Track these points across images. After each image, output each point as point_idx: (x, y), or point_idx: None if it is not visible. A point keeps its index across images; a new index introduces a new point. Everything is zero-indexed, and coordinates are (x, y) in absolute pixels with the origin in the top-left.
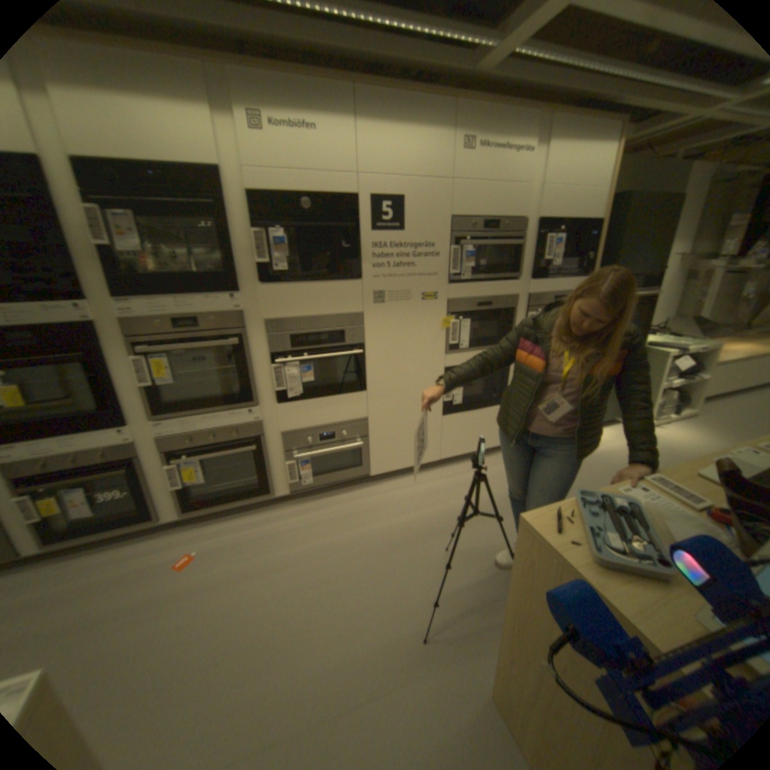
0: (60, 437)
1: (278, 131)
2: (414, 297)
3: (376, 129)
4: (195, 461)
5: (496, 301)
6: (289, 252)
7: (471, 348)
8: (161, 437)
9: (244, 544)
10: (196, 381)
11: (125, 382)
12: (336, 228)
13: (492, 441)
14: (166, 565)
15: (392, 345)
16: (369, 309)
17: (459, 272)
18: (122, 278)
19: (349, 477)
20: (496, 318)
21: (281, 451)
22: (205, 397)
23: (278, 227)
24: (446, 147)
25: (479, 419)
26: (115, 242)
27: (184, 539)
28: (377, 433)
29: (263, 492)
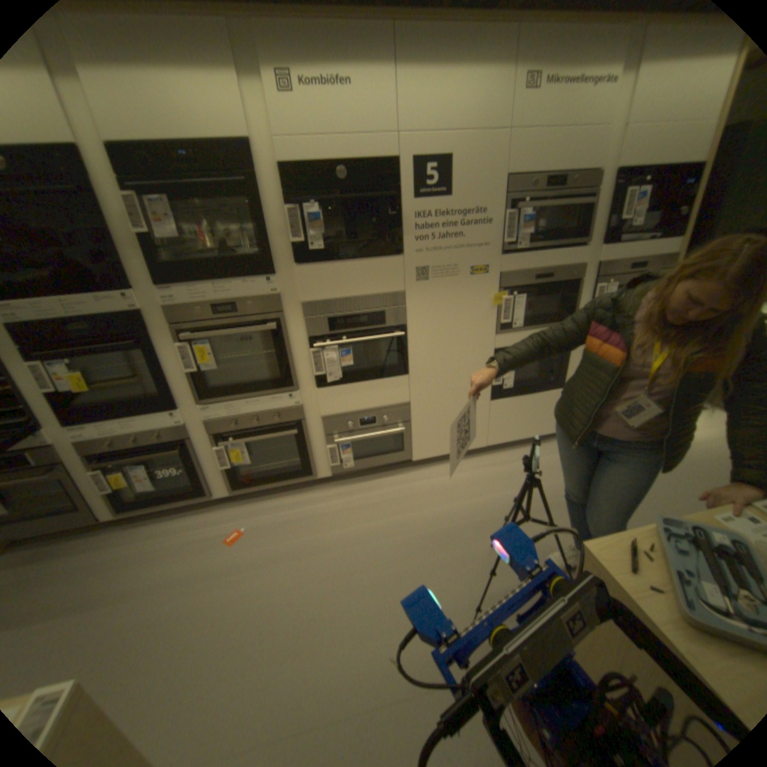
0: (122, 419)
1: (310, 91)
2: (463, 272)
3: (420, 76)
4: (241, 444)
5: (559, 273)
6: (325, 229)
7: (527, 327)
8: (209, 420)
9: (289, 523)
10: (239, 367)
11: (173, 368)
12: (375, 198)
13: (547, 428)
14: (219, 539)
15: (437, 326)
16: (412, 287)
17: (515, 240)
18: (164, 266)
19: (391, 461)
20: (557, 292)
21: (322, 434)
22: (249, 382)
23: (313, 201)
24: (505, 88)
25: (533, 404)
26: (154, 229)
27: (235, 515)
28: (420, 418)
29: (307, 473)
